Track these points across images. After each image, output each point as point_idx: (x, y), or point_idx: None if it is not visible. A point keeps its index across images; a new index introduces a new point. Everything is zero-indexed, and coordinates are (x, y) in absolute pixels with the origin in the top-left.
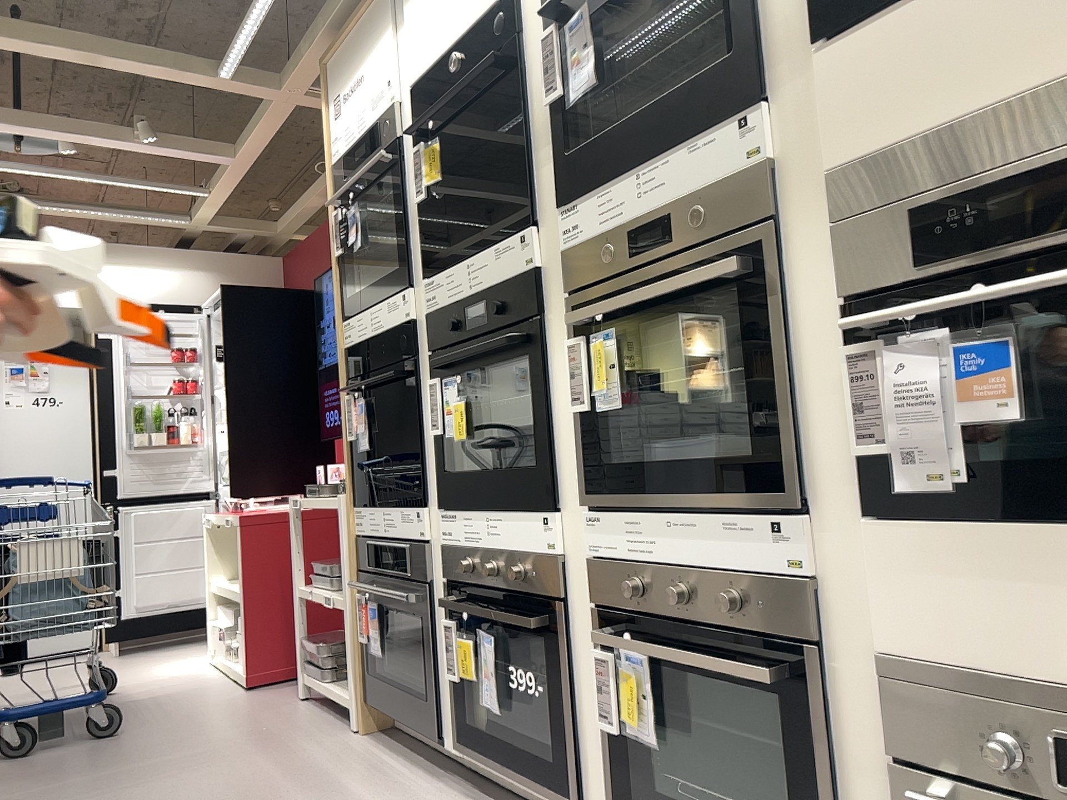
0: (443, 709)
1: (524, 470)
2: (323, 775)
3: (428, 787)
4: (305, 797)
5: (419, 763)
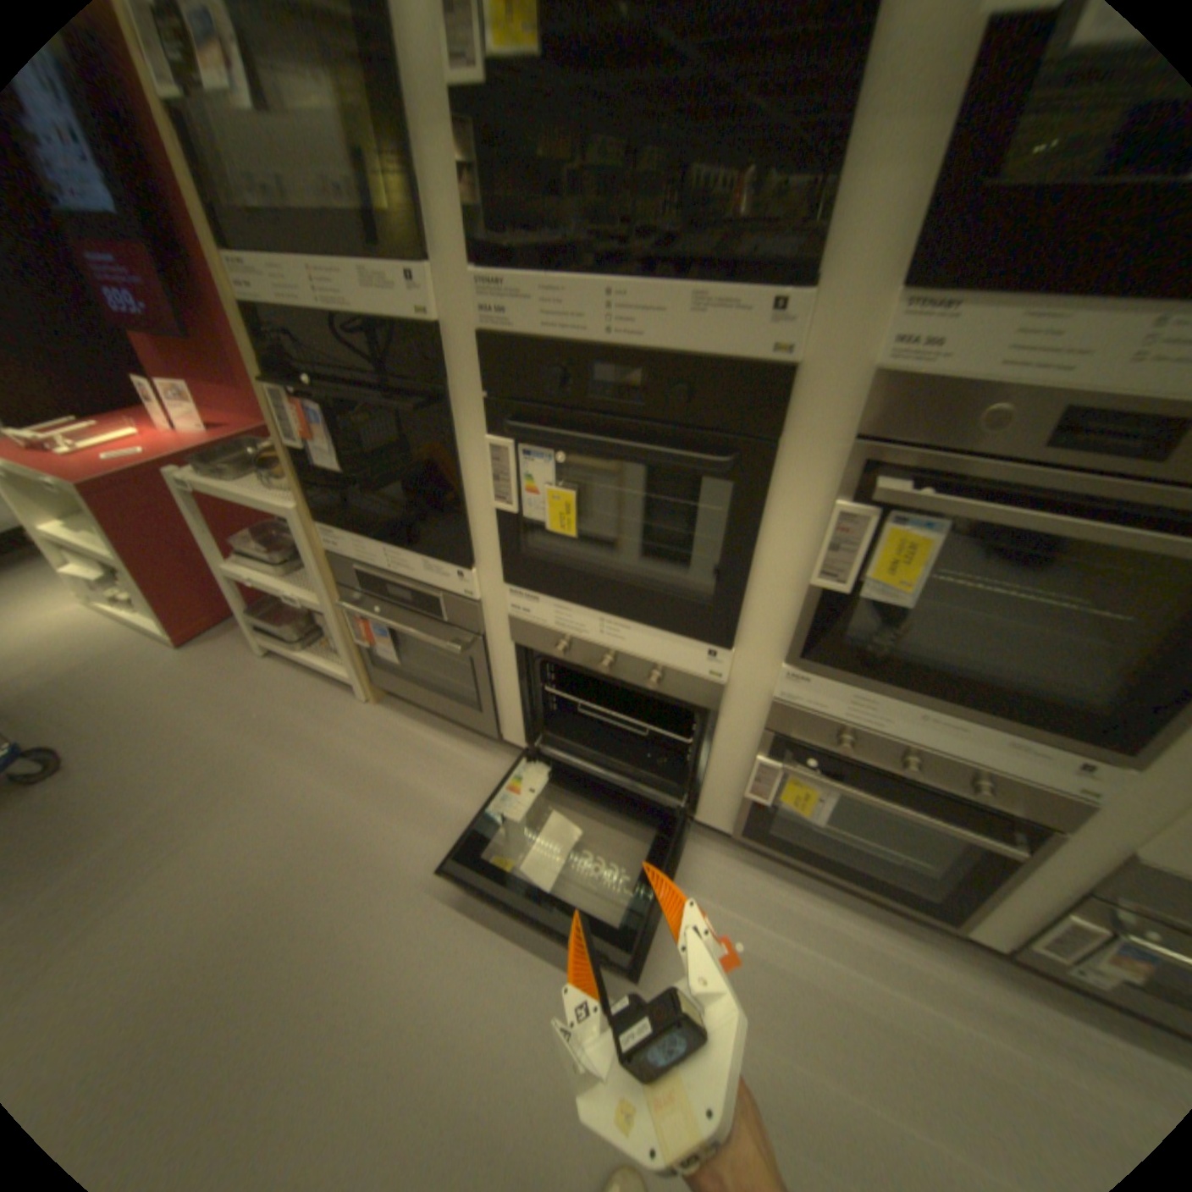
0: (503, 719)
1: (679, 591)
2: (382, 778)
3: (496, 769)
4: (390, 816)
5: (463, 736)
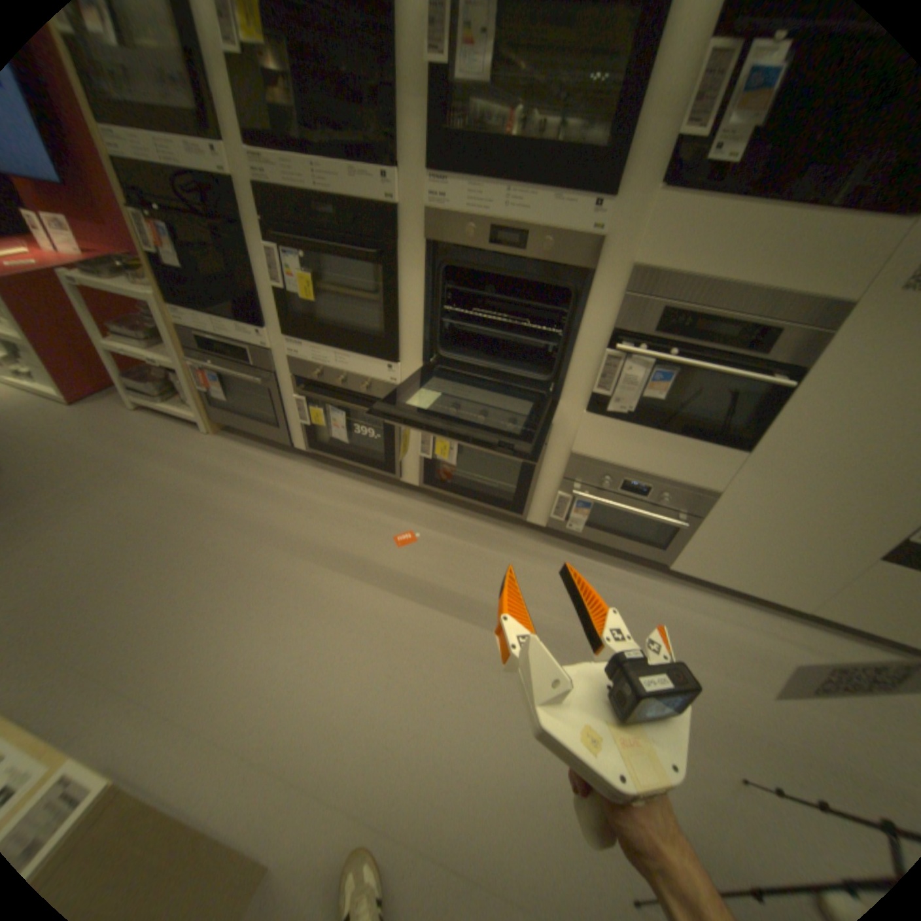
0: (292, 433)
1: (369, 334)
2: (217, 472)
3: (290, 467)
4: (222, 489)
5: (270, 452)
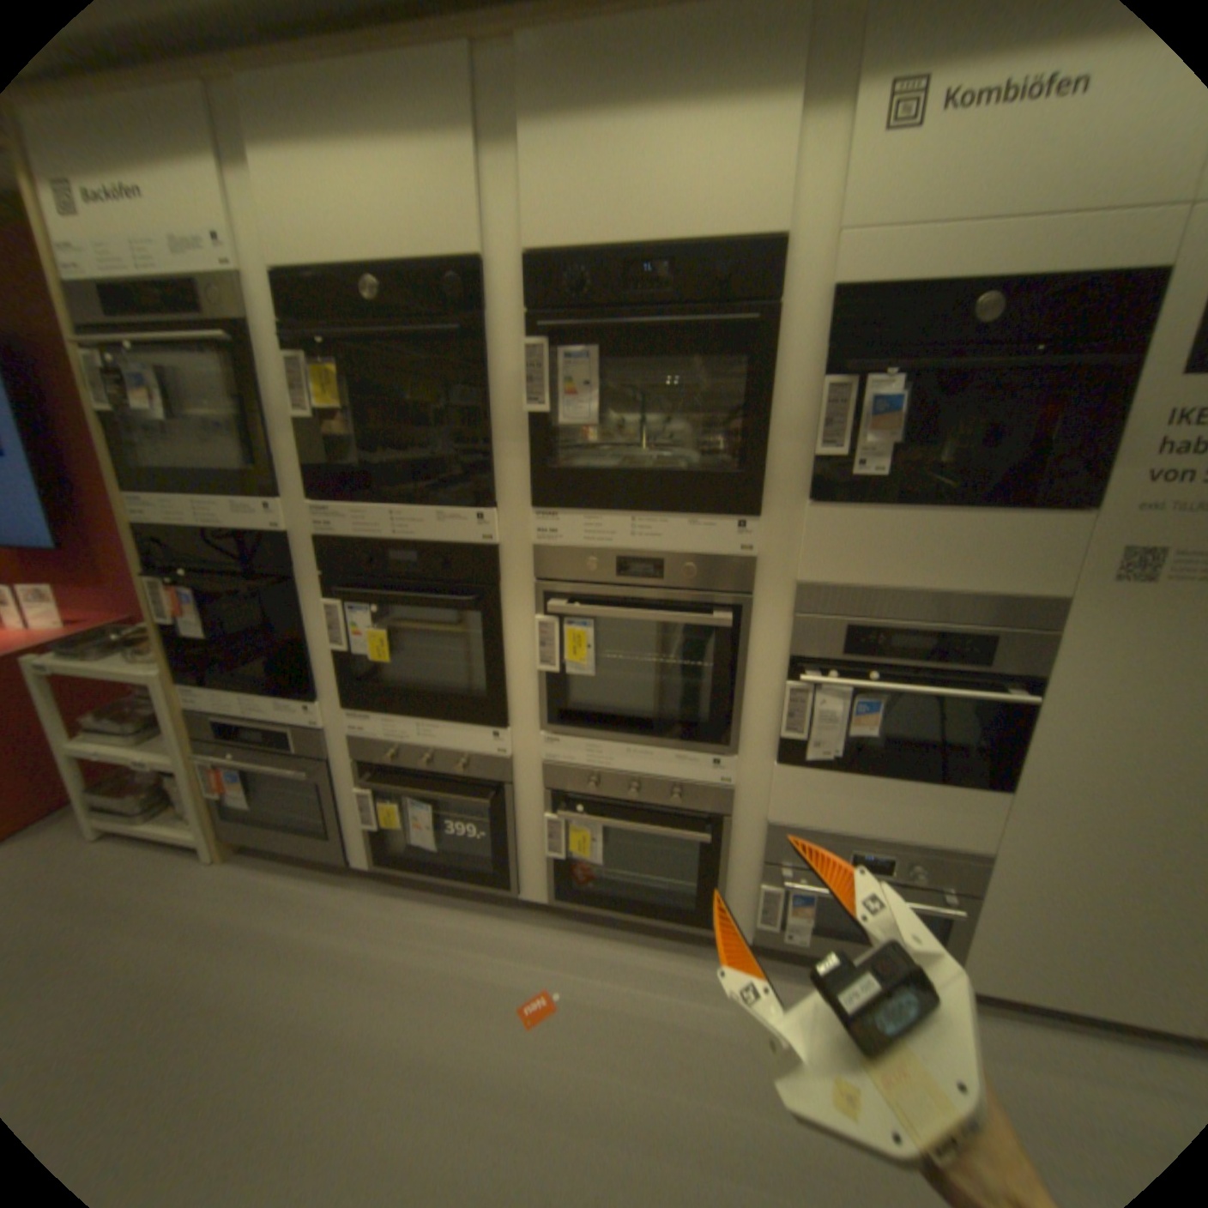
0: (349, 845)
1: (466, 694)
2: (223, 931)
3: (343, 901)
4: (229, 964)
5: (312, 879)
